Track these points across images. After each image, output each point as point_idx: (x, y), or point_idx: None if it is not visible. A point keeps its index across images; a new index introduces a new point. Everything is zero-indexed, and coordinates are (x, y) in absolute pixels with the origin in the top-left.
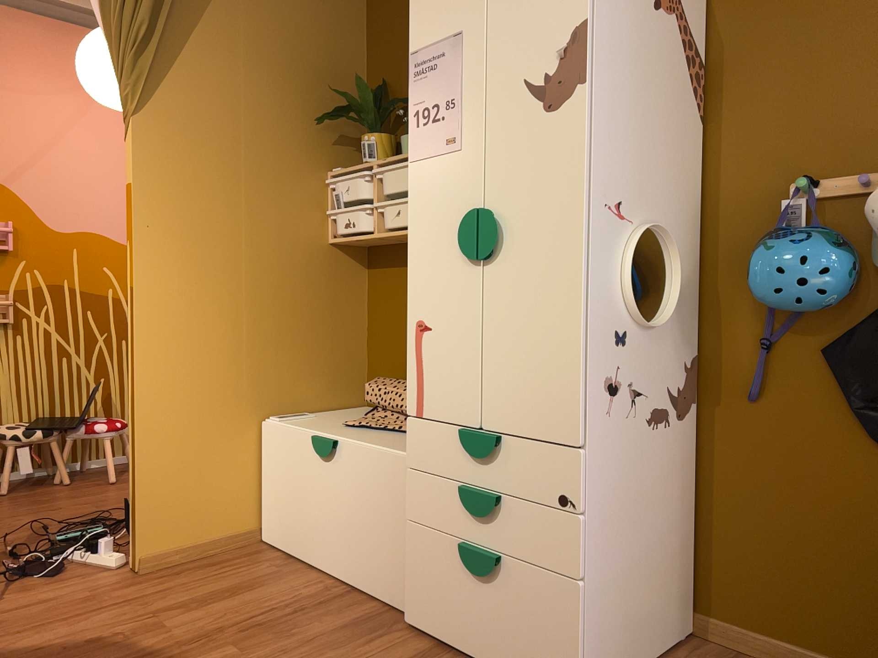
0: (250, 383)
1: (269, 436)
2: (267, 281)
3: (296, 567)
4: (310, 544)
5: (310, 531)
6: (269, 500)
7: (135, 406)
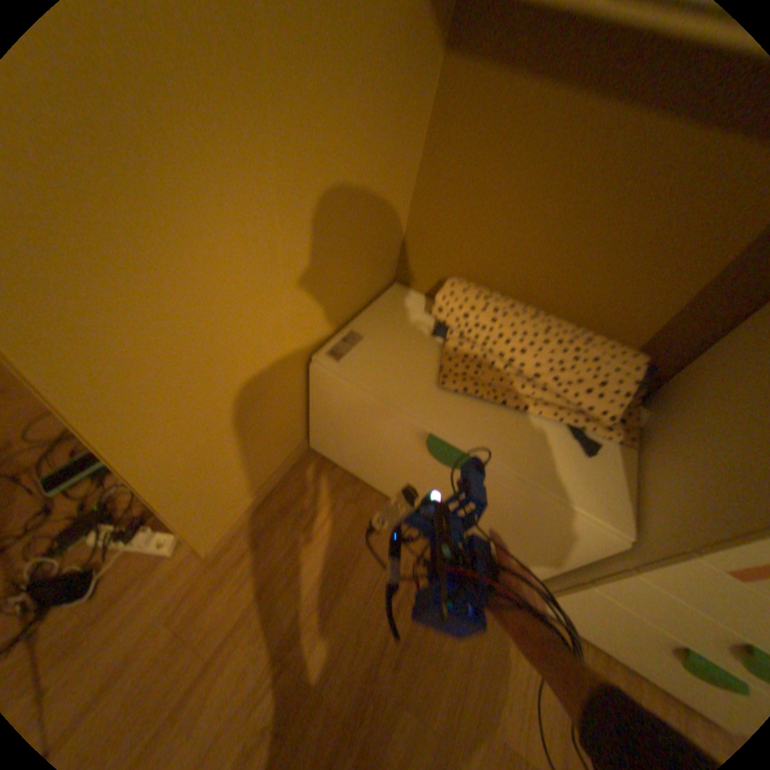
0: (298, 321)
1: (331, 384)
2: (320, 107)
3: (377, 499)
4: (393, 486)
5: (396, 480)
6: (328, 430)
7: (129, 467)
